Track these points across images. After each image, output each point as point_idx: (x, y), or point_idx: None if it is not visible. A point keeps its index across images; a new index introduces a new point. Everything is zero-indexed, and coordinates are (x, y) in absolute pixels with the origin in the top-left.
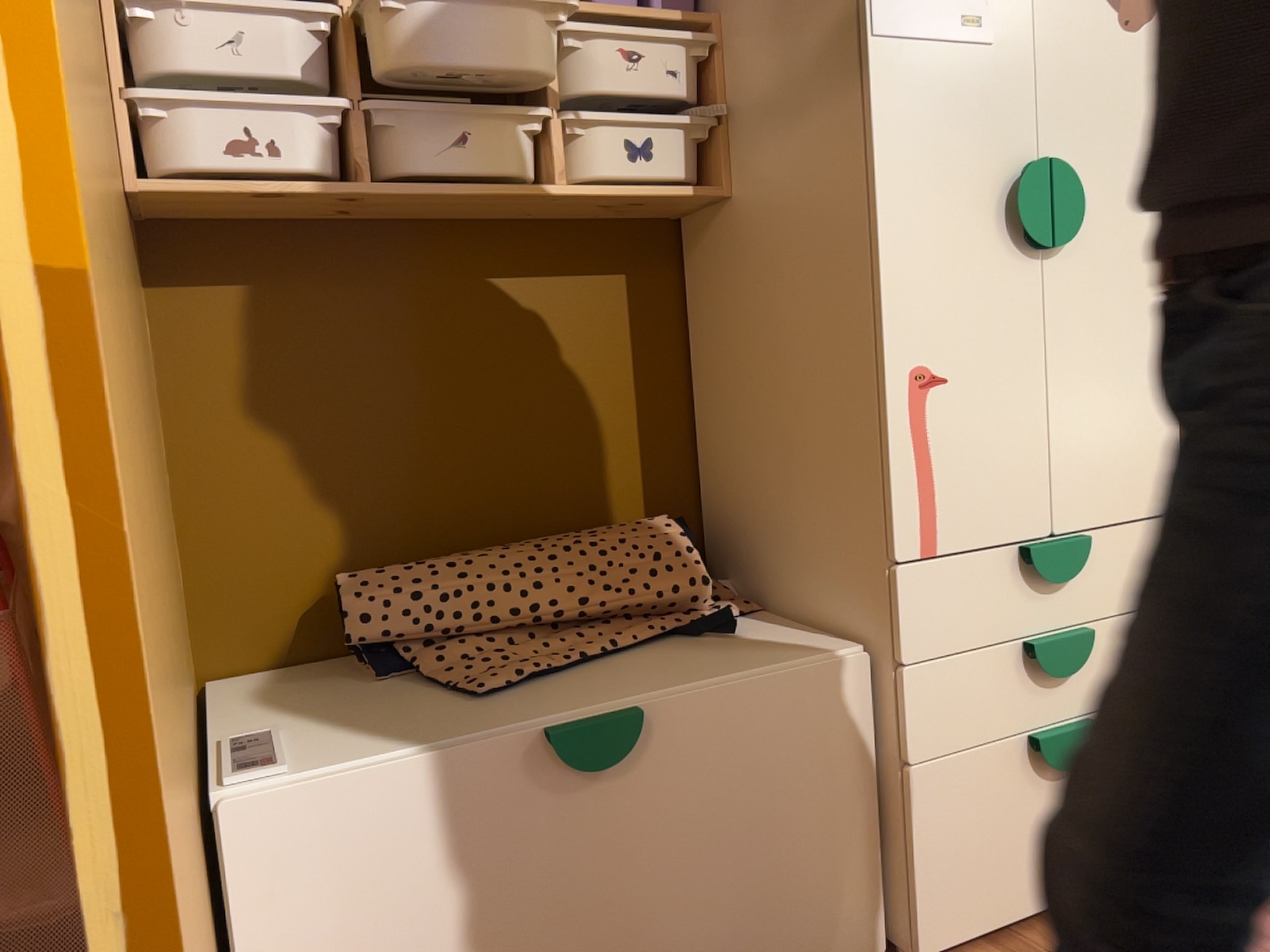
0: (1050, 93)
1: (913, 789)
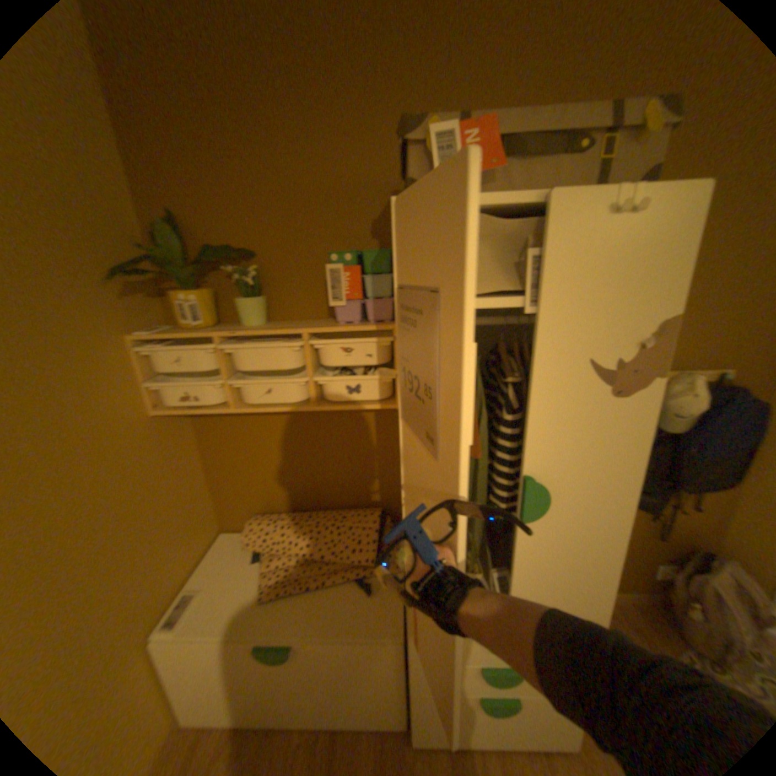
0: (538, 438)
1: (411, 701)
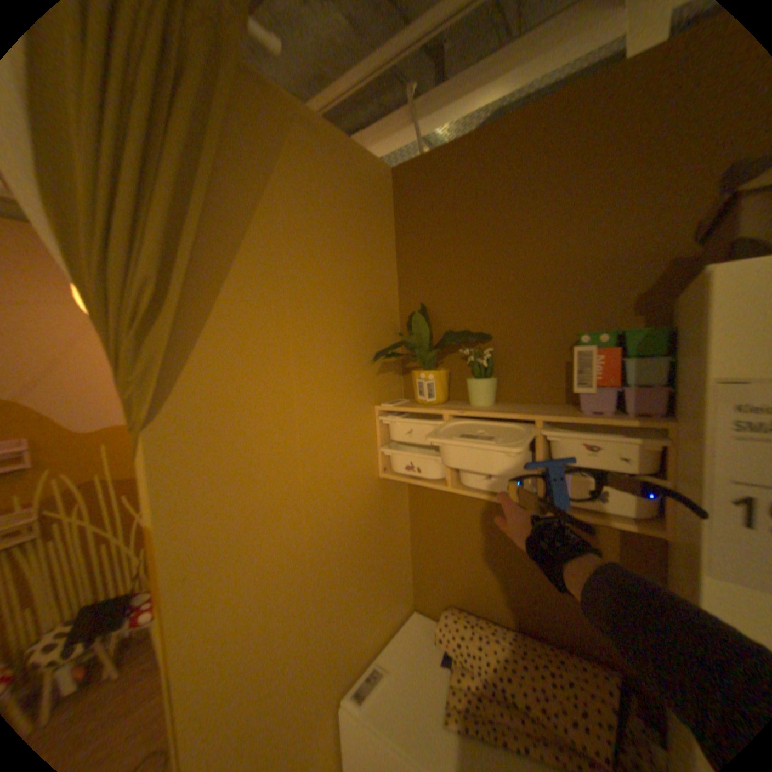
0: None
1: None
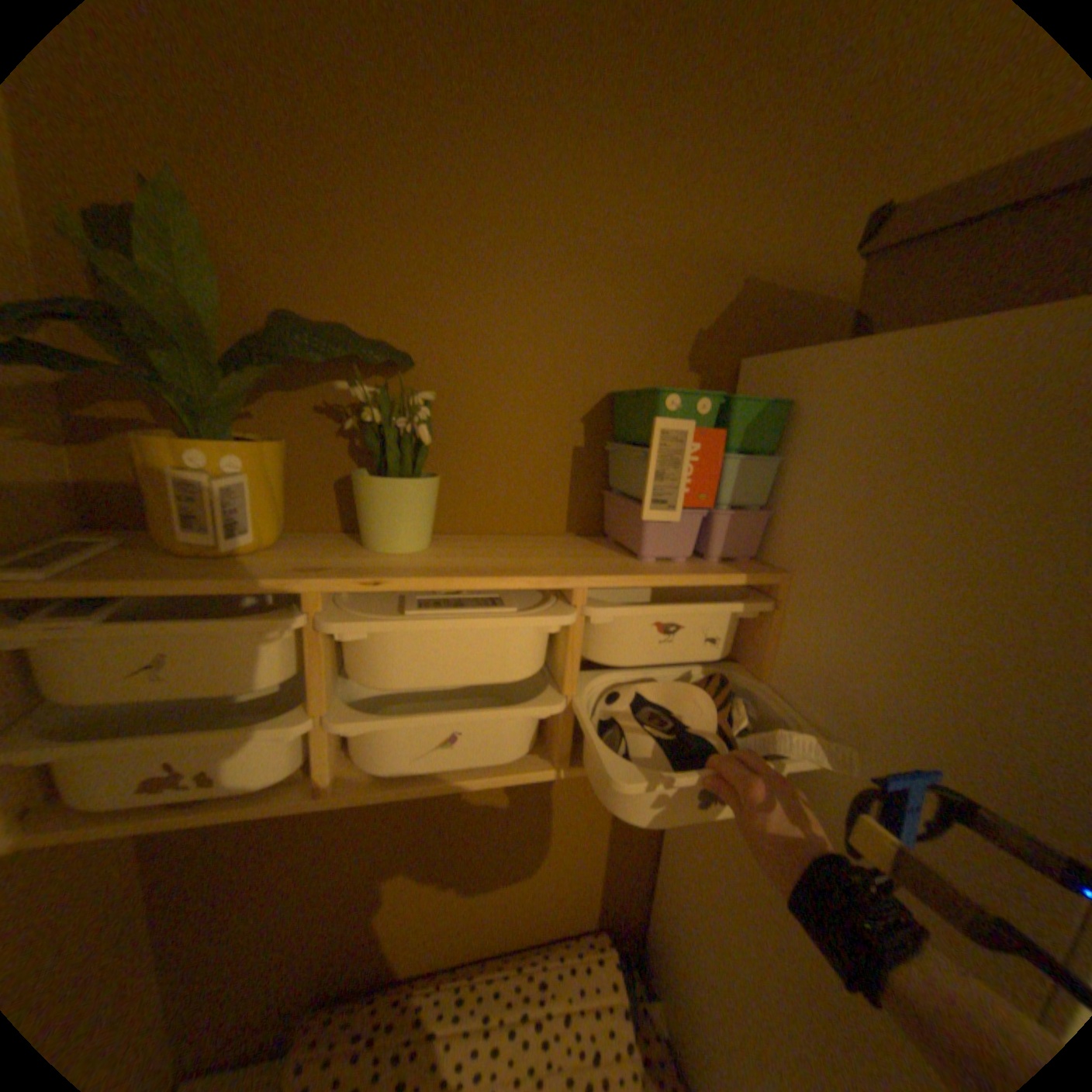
0: None
1: None
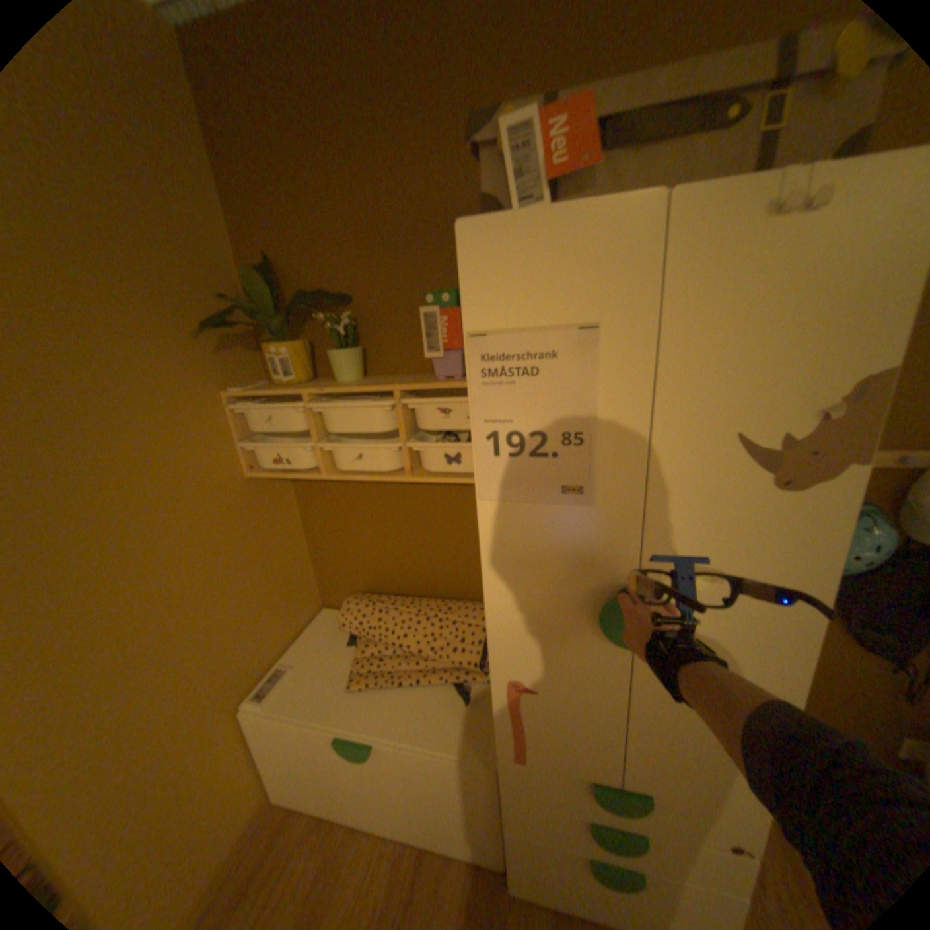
0: (660, 539)
1: (505, 840)
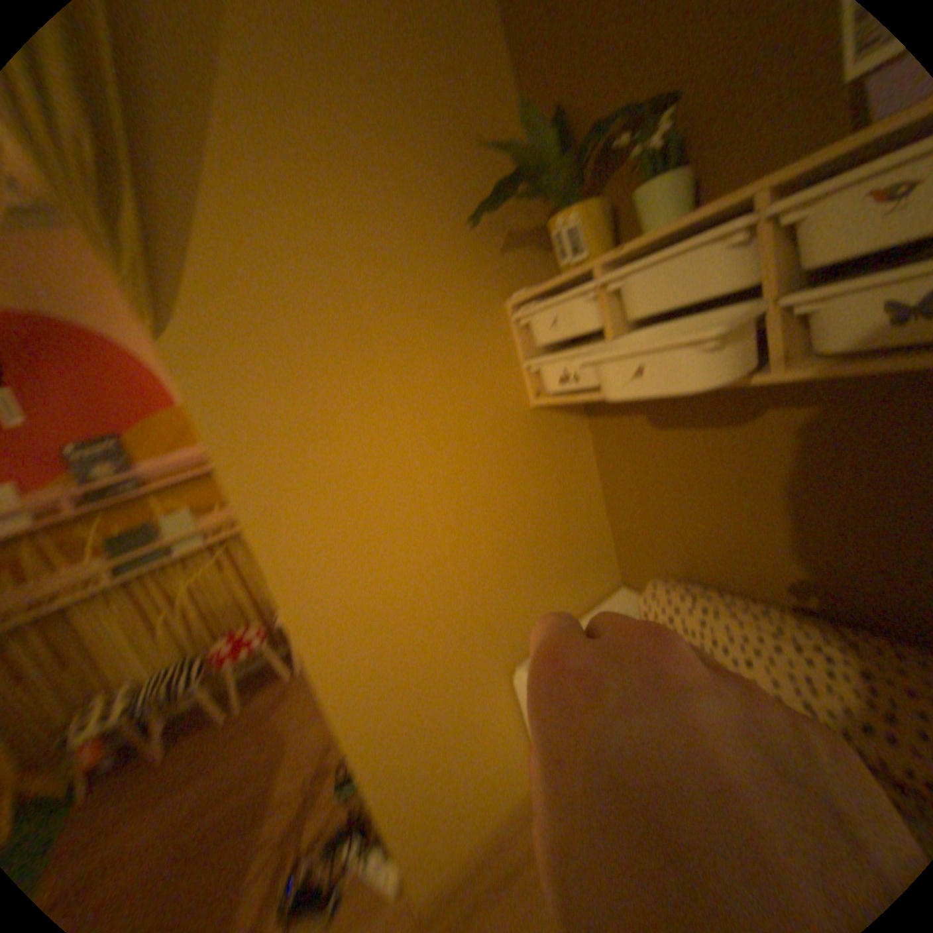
0: None
1: None
